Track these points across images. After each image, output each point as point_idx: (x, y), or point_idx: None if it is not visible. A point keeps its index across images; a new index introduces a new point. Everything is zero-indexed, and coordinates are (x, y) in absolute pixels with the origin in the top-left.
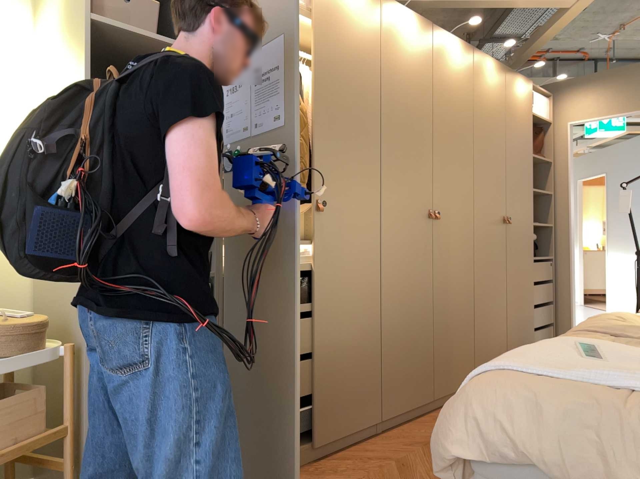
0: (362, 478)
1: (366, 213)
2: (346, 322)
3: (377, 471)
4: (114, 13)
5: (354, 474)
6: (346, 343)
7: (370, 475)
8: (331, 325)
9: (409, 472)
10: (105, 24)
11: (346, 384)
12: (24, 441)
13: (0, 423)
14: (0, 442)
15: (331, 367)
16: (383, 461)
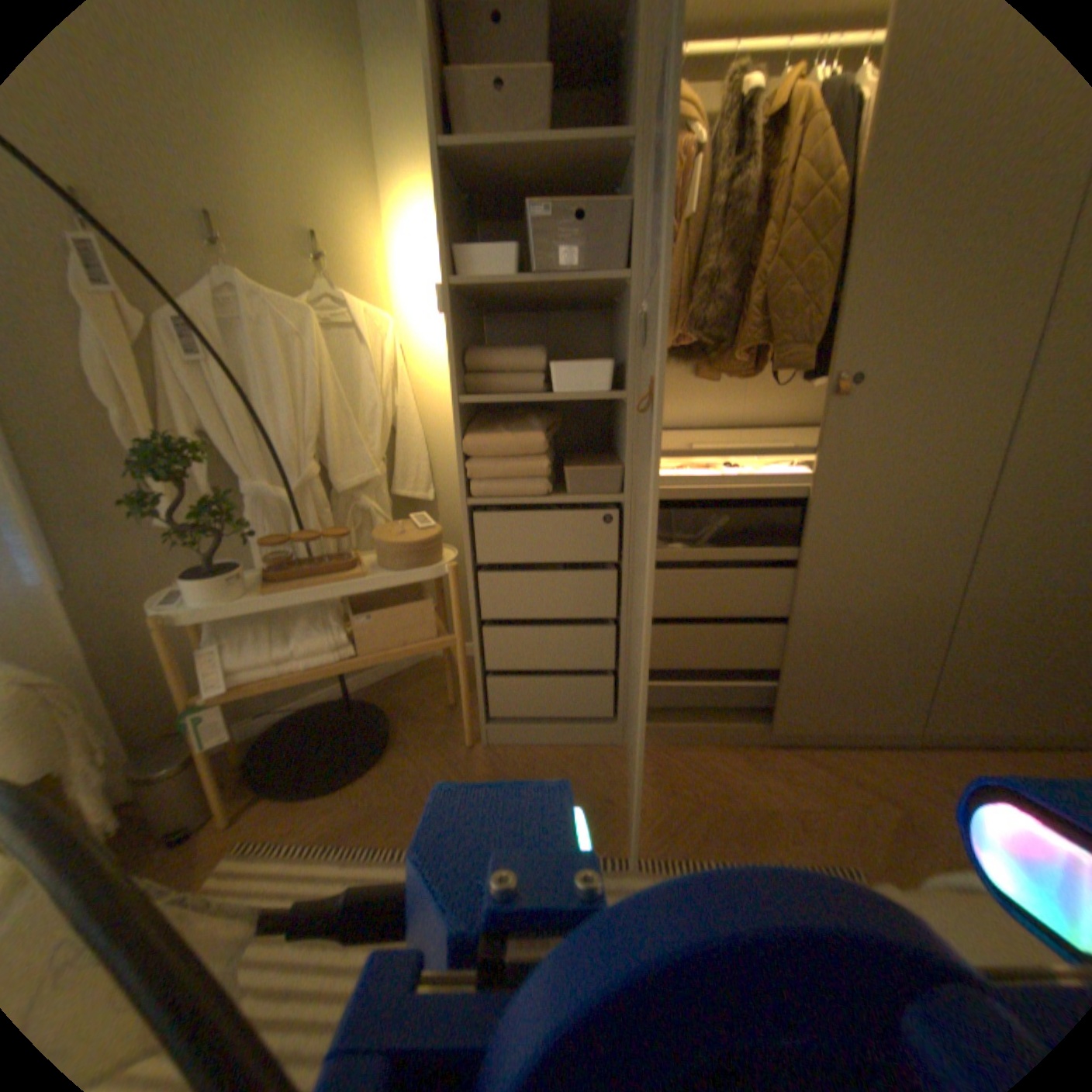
0: (818, 809)
1: (970, 389)
2: (867, 583)
3: (853, 810)
4: (481, 118)
5: (810, 795)
6: (860, 613)
7: (836, 810)
8: (833, 583)
9: (911, 843)
10: (457, 146)
11: (848, 669)
12: (416, 639)
13: (388, 623)
14: (390, 638)
15: (821, 641)
16: (878, 798)
